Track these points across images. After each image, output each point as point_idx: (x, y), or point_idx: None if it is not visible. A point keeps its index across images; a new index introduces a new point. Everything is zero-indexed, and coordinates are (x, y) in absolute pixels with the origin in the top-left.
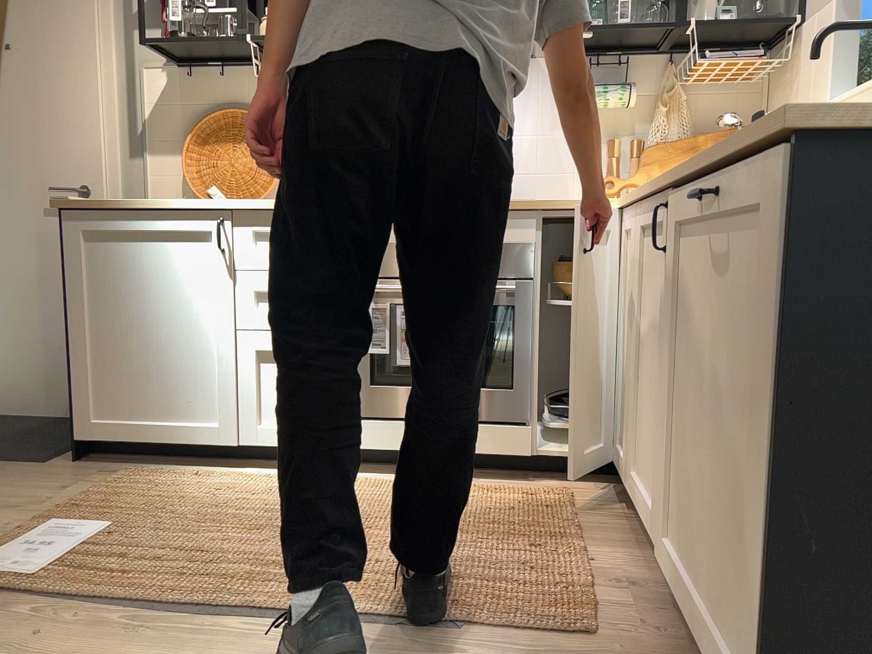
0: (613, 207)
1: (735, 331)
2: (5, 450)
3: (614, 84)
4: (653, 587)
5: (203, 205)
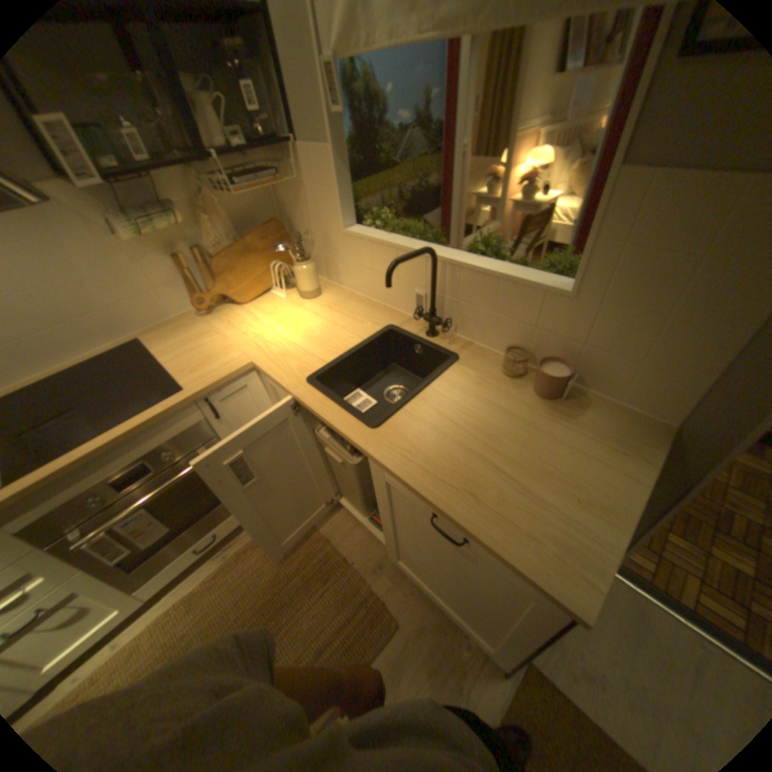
0: (247, 368)
1: (462, 568)
2: None
3: (151, 205)
4: (381, 561)
5: None
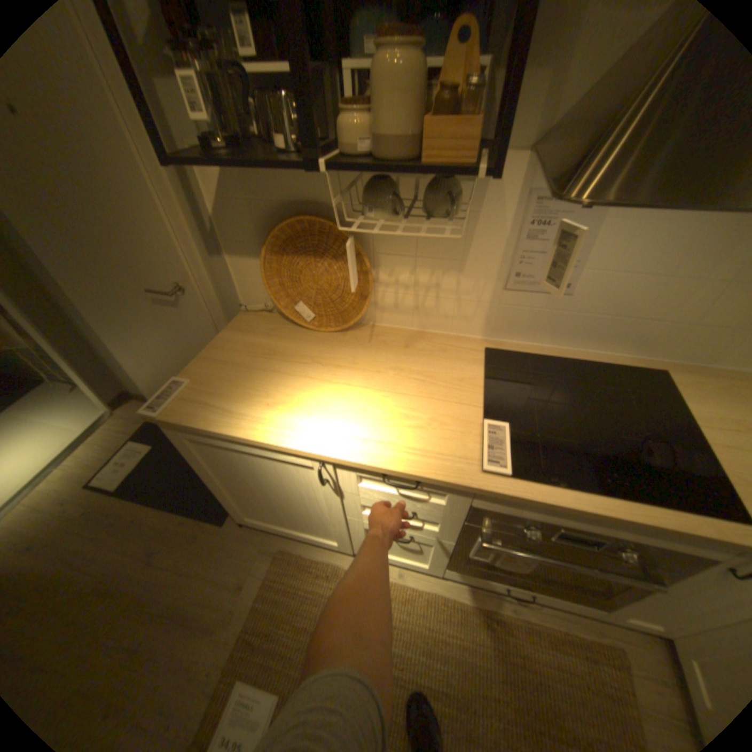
0: None
1: None
2: (194, 495)
3: None
4: None
5: (301, 452)
